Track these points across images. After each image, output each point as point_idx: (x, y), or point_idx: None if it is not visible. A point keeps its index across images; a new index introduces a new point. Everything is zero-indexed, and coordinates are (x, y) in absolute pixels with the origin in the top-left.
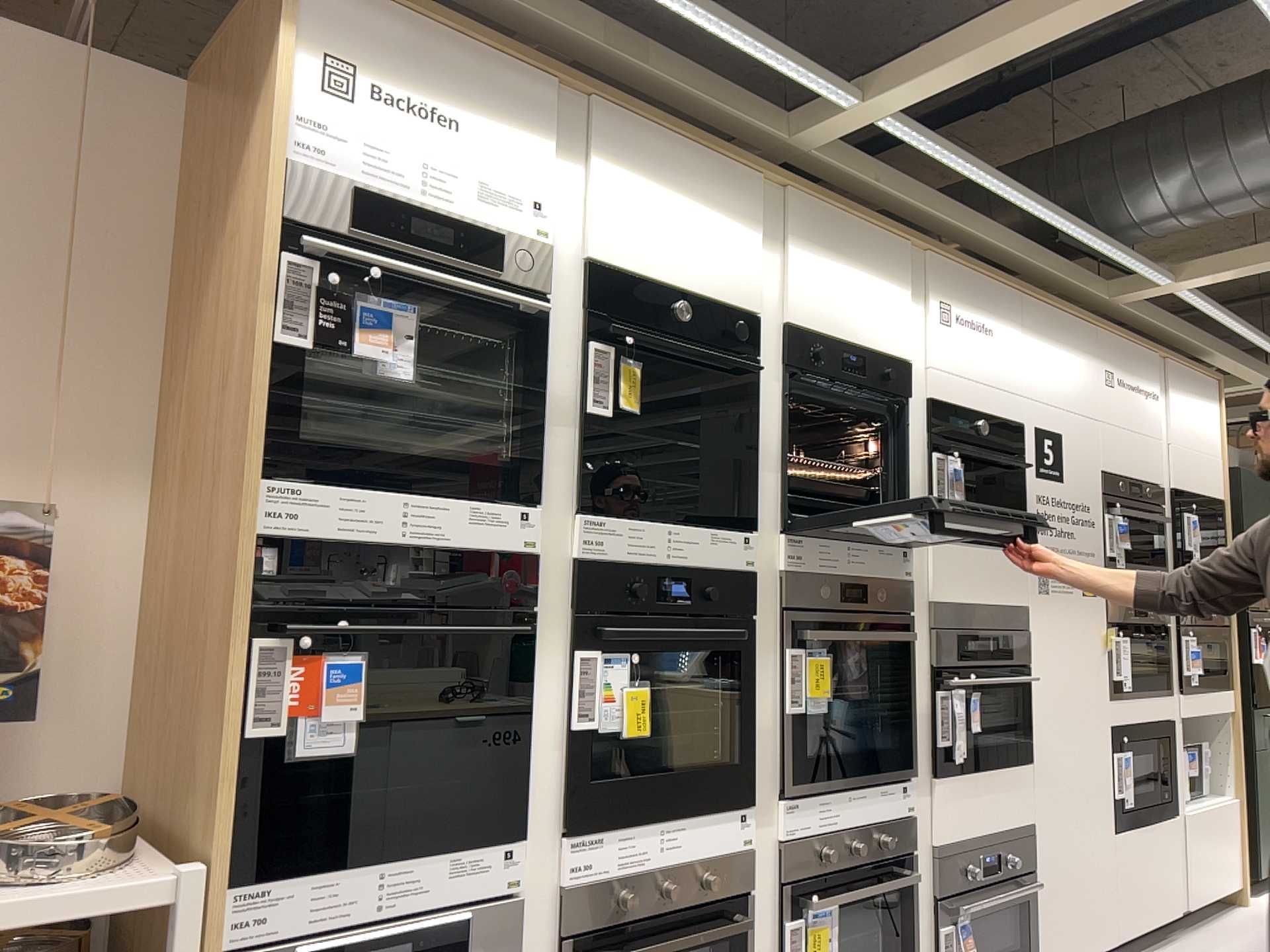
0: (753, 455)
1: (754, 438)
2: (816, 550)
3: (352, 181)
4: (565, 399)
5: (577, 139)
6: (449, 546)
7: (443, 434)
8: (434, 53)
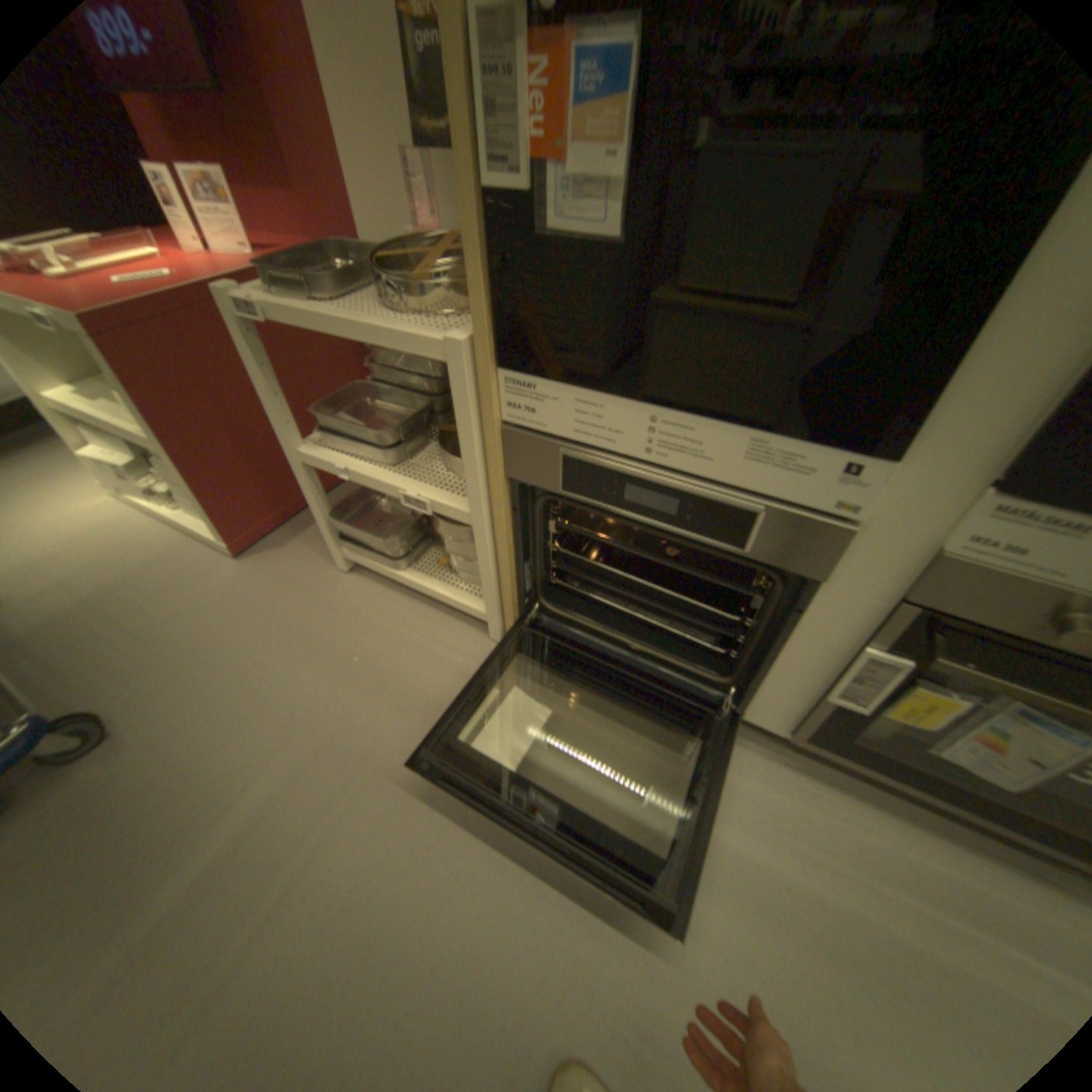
0: None
1: None
2: None
3: None
4: None
5: None
6: None
7: None
8: None
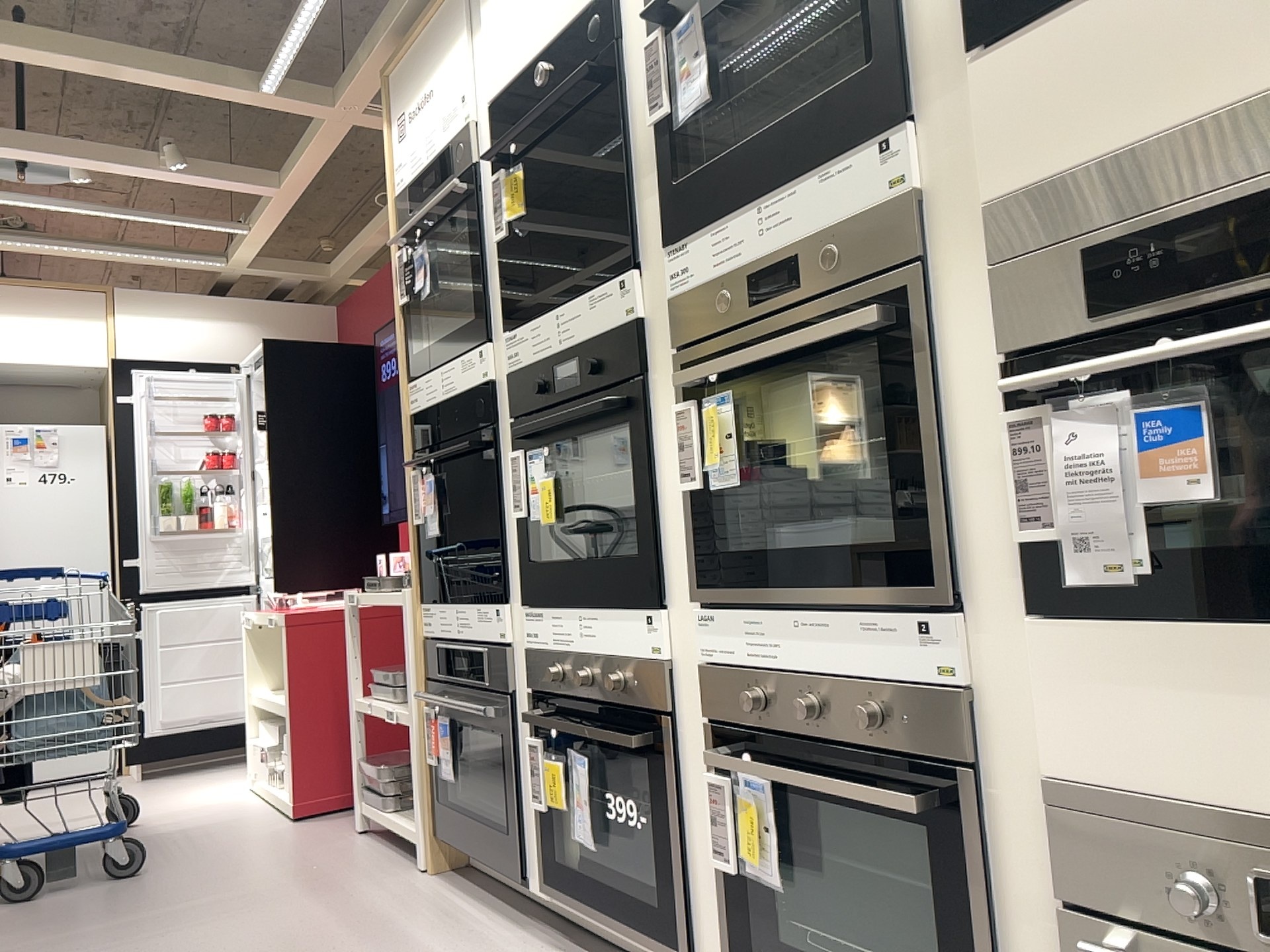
0: (634, 164)
1: (632, 140)
2: (713, 244)
3: (405, 184)
4: (493, 240)
5: (477, 2)
6: (458, 395)
7: (464, 313)
8: (416, 55)
